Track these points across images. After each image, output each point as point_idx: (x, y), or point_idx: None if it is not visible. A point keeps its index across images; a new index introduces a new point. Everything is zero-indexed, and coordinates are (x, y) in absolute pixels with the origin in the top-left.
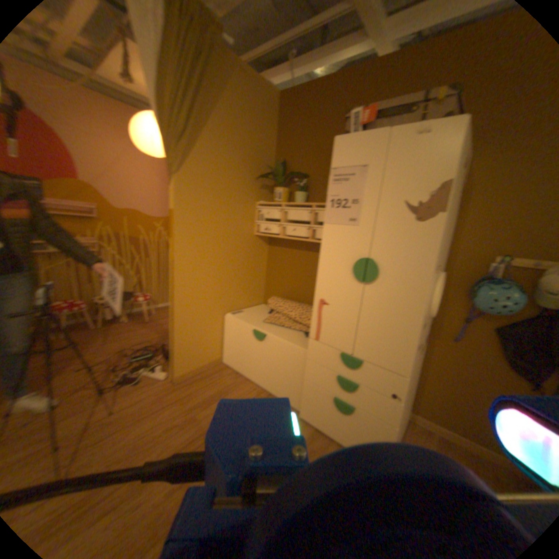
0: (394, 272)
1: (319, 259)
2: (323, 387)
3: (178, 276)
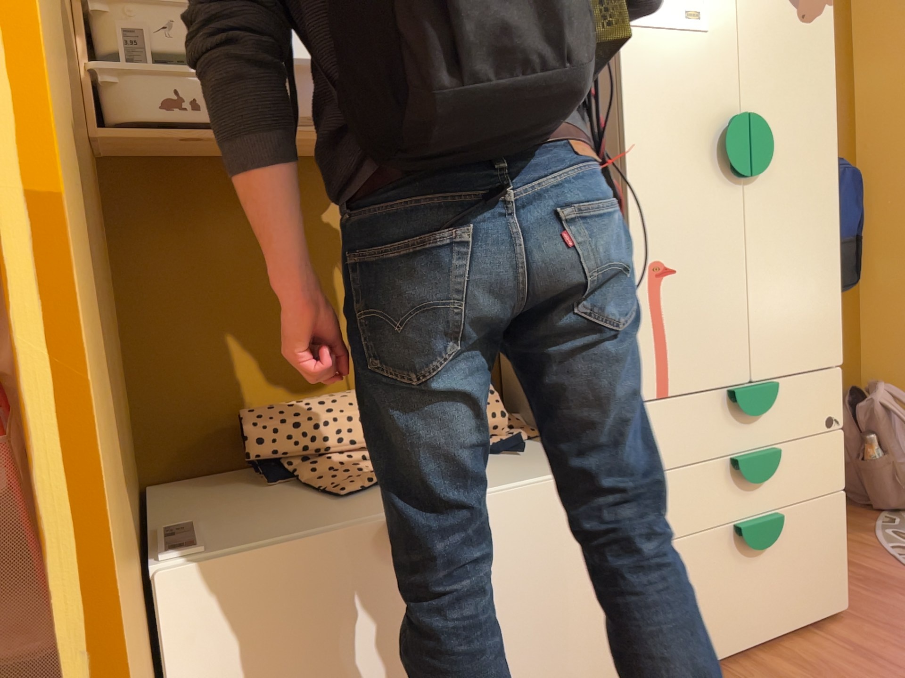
0: (789, 139)
1: (627, 140)
2: (706, 523)
3: (79, 340)
